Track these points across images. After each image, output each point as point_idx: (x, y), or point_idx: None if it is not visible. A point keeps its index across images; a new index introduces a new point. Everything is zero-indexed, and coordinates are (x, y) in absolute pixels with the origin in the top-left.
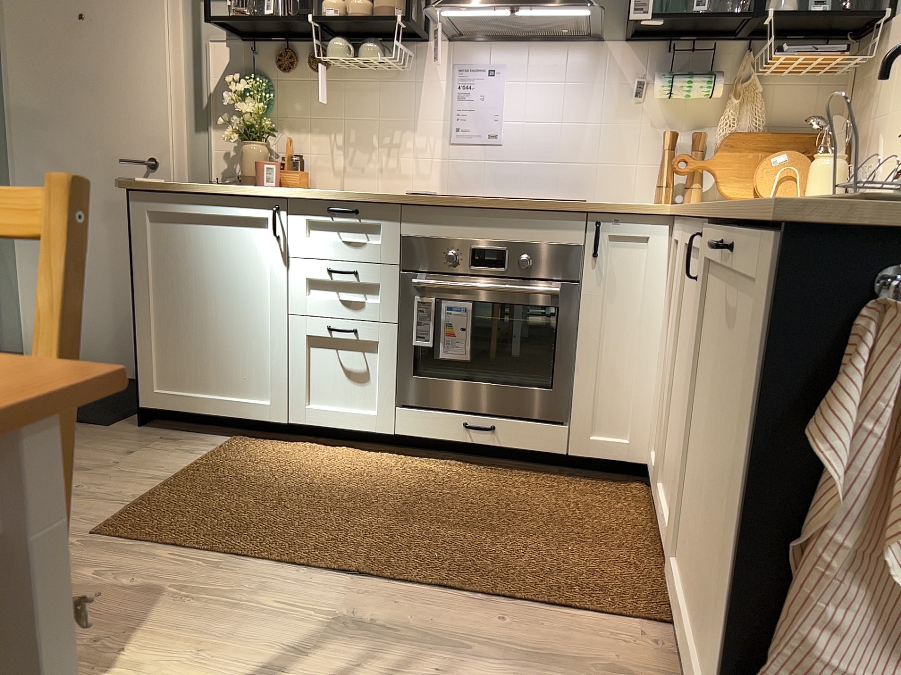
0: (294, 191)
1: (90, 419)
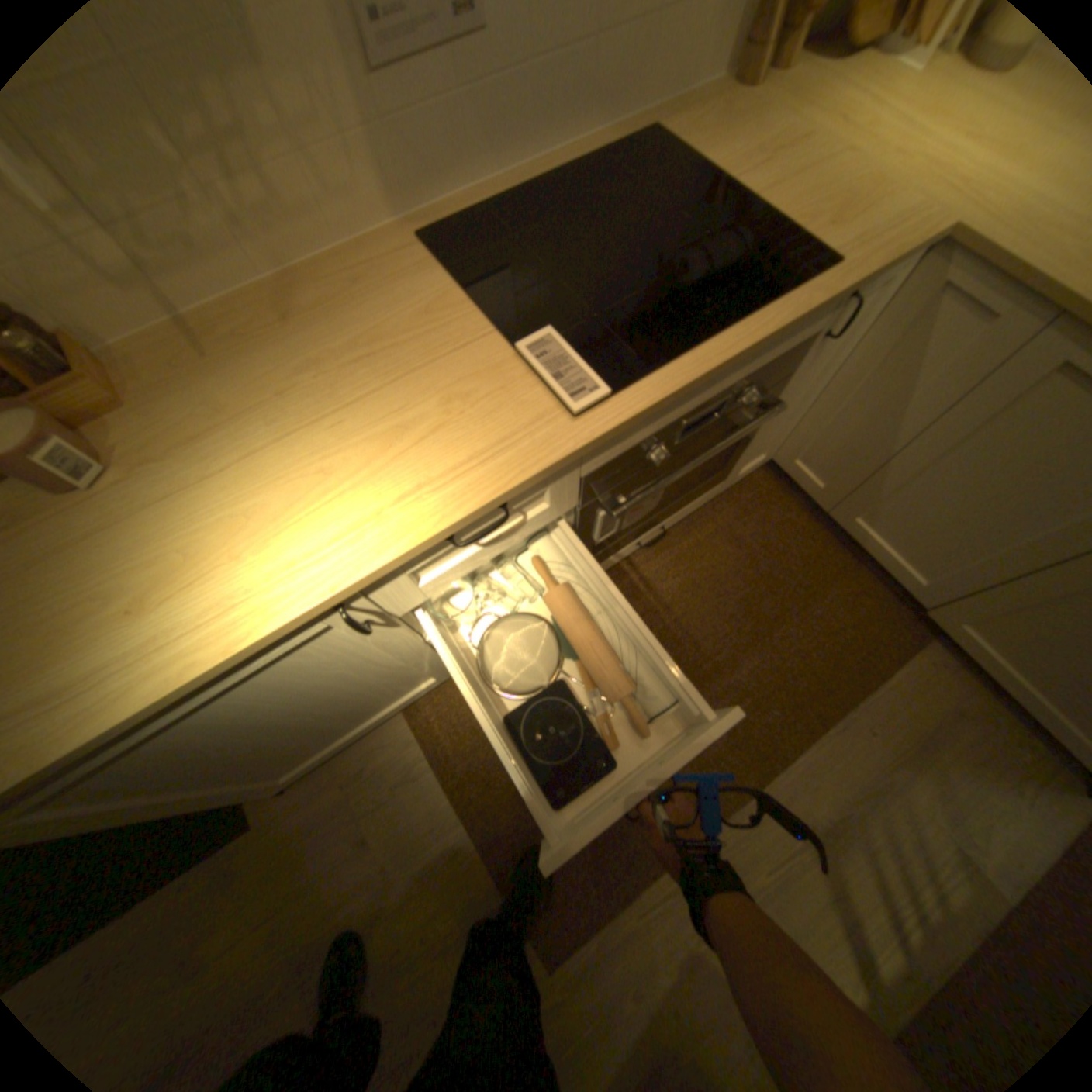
0: (365, 573)
1: (207, 843)
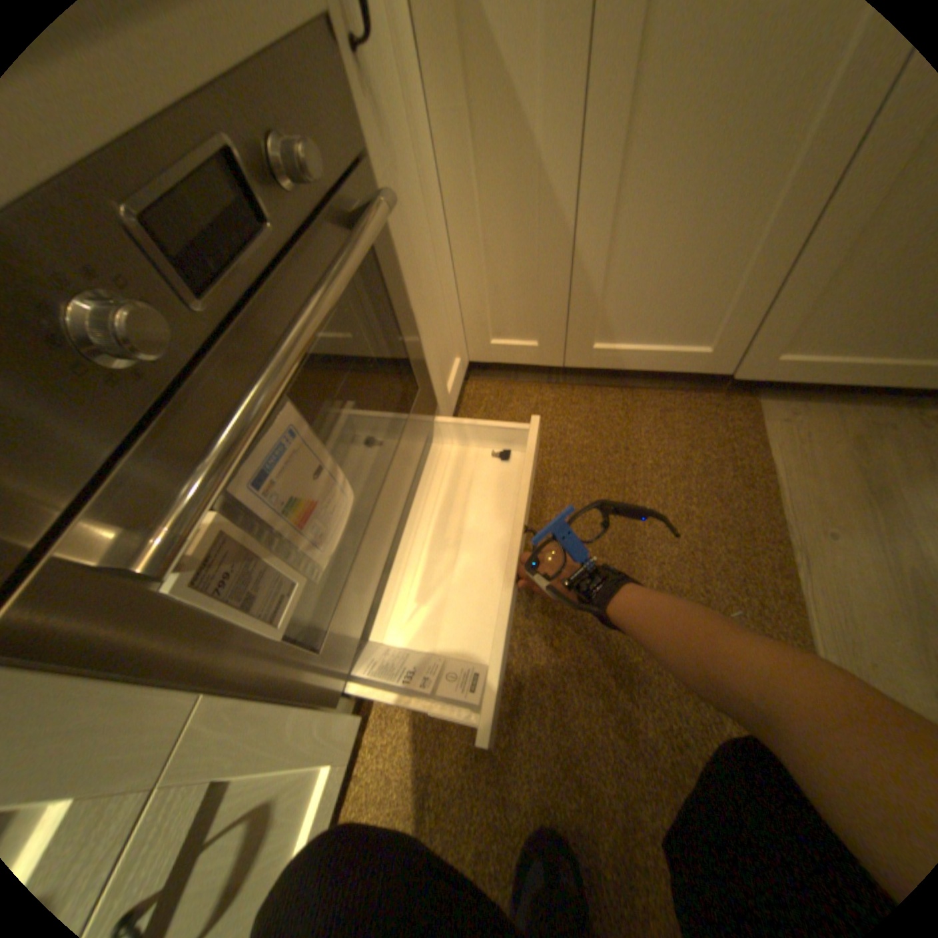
0: None
1: None
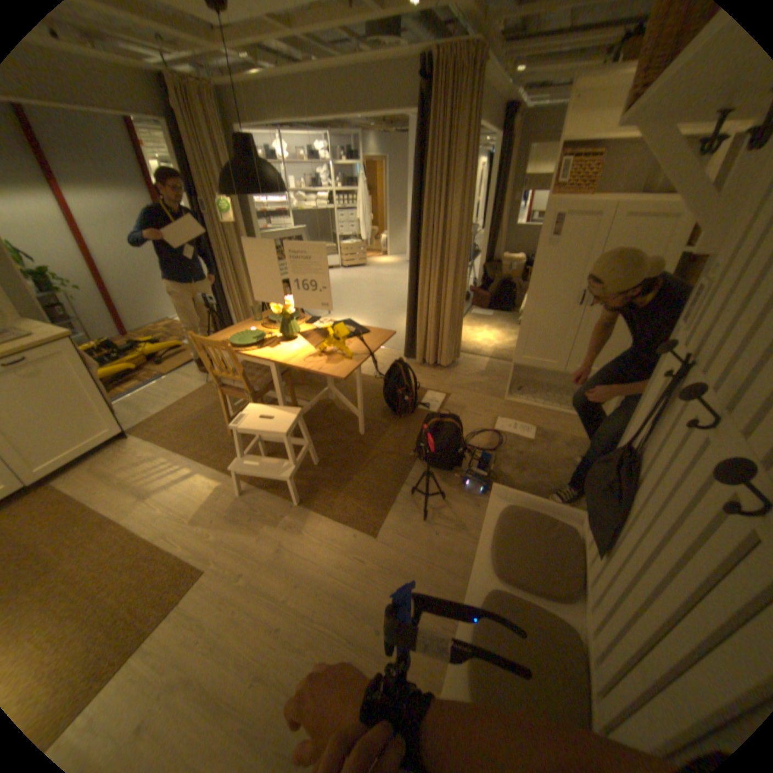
0: None
1: None
